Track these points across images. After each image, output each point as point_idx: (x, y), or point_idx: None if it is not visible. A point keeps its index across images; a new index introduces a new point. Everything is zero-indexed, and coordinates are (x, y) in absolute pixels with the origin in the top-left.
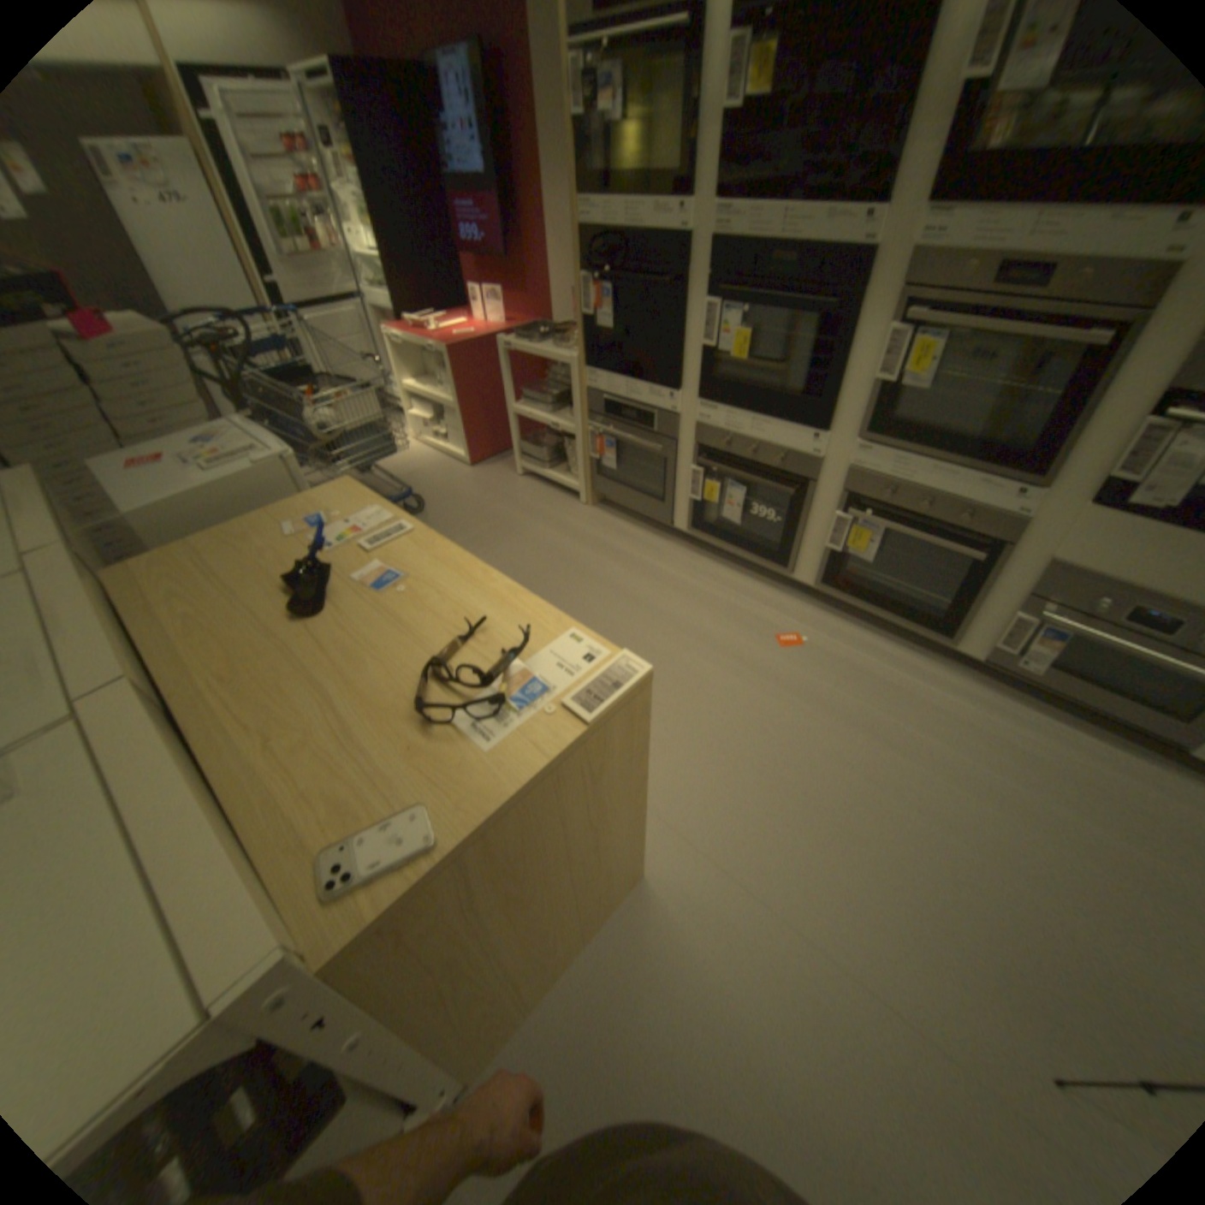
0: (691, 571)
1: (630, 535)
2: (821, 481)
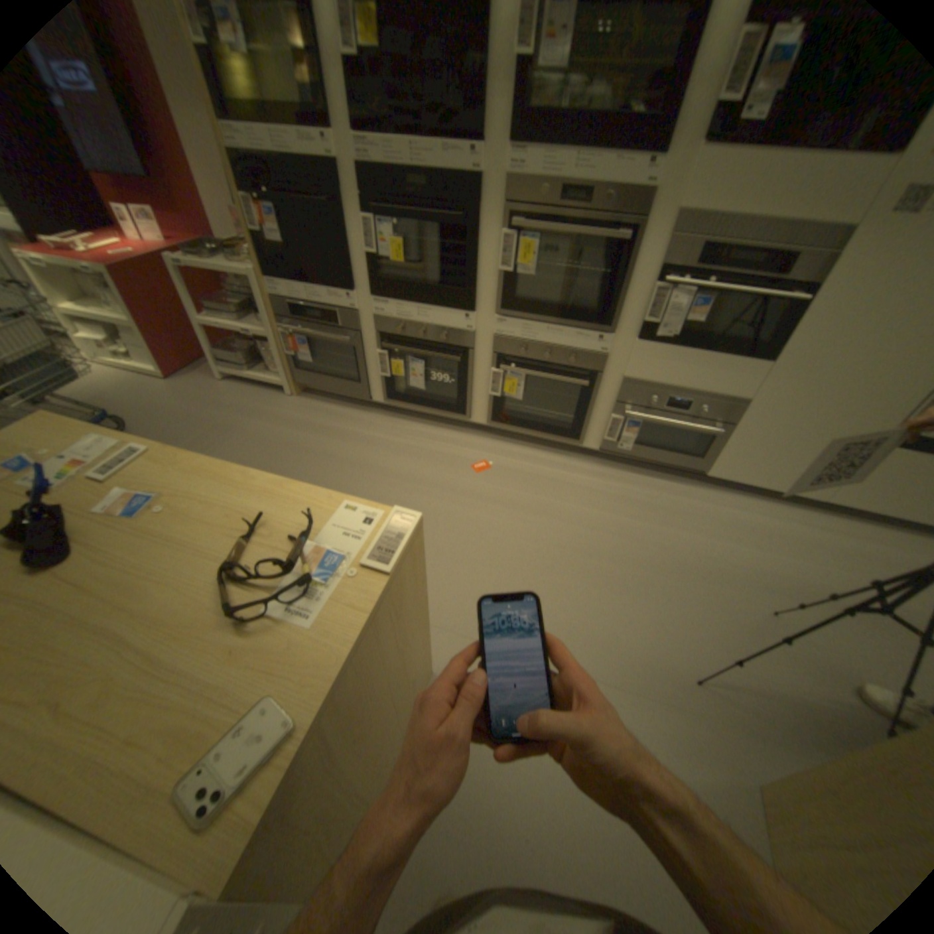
0: (396, 433)
1: (339, 414)
2: (477, 349)
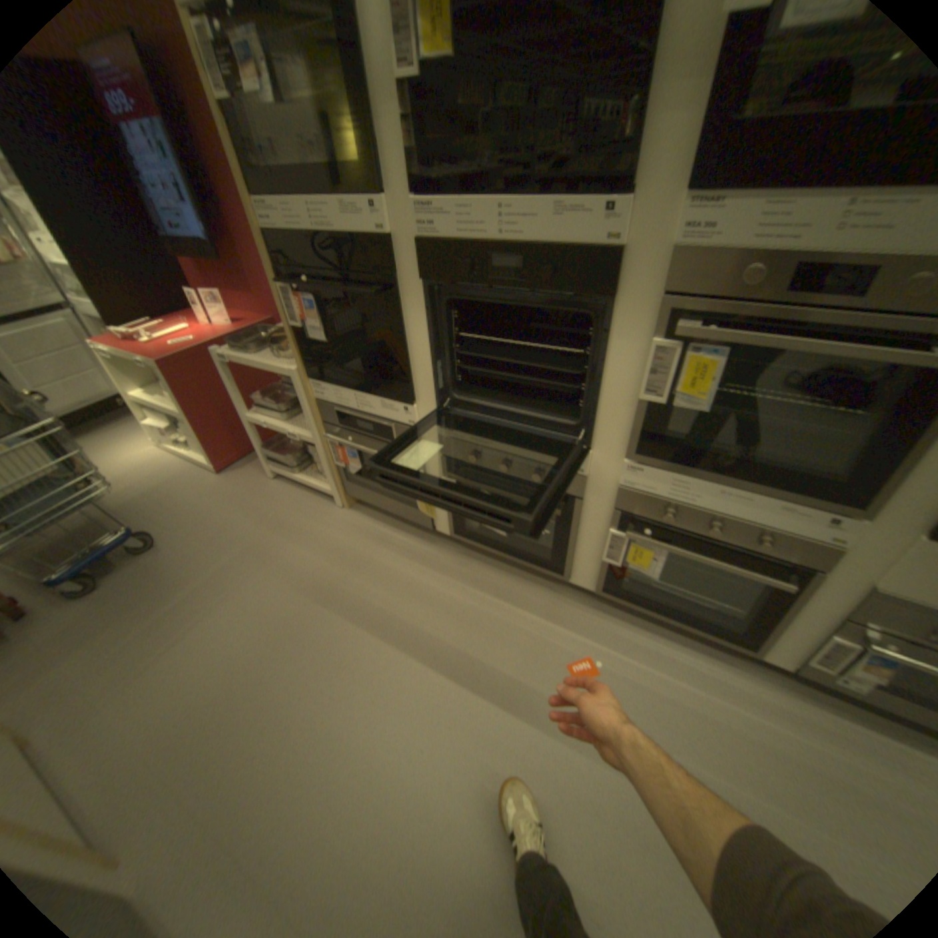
0: (462, 580)
1: (392, 540)
2: (588, 496)
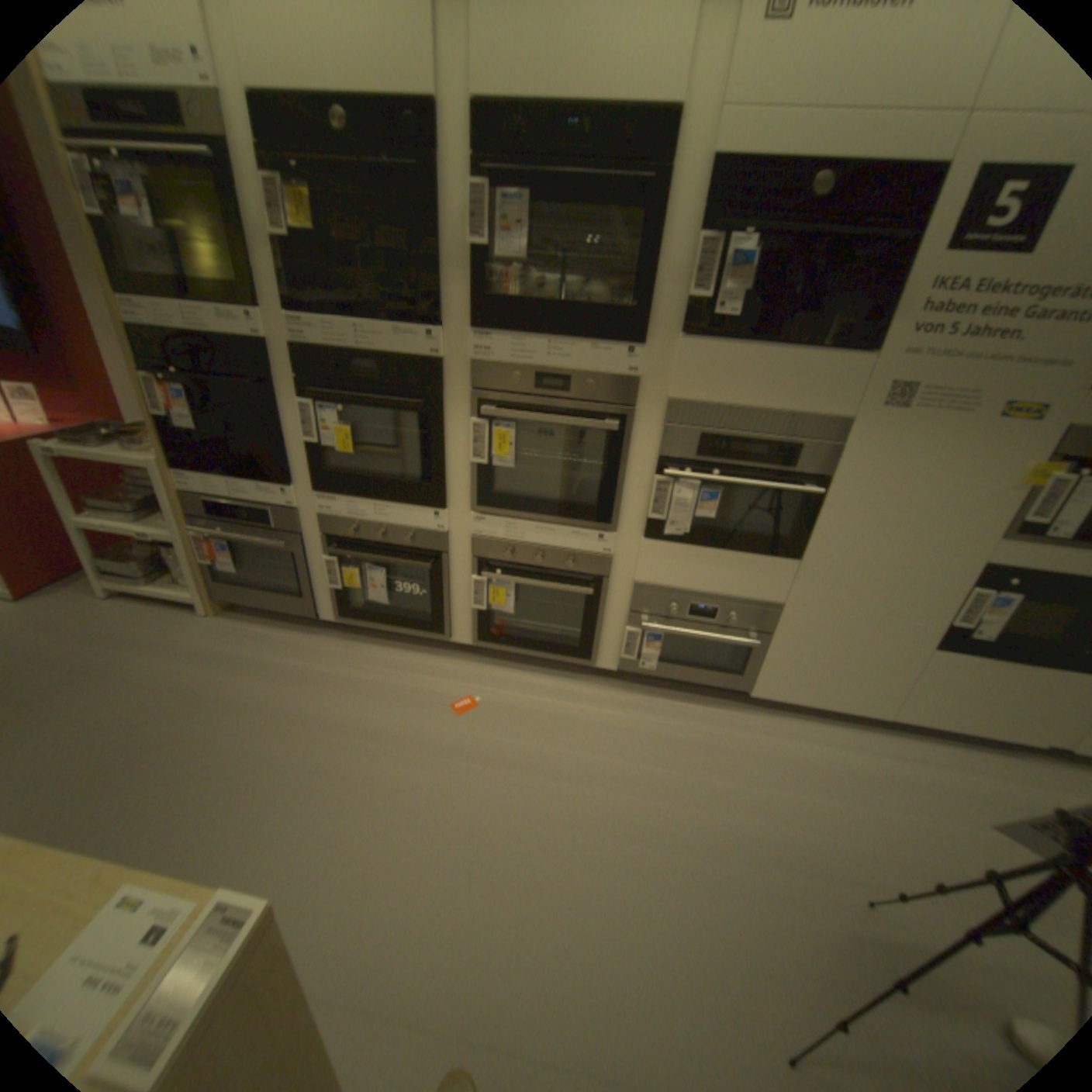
0: (350, 662)
1: (270, 640)
2: (452, 552)
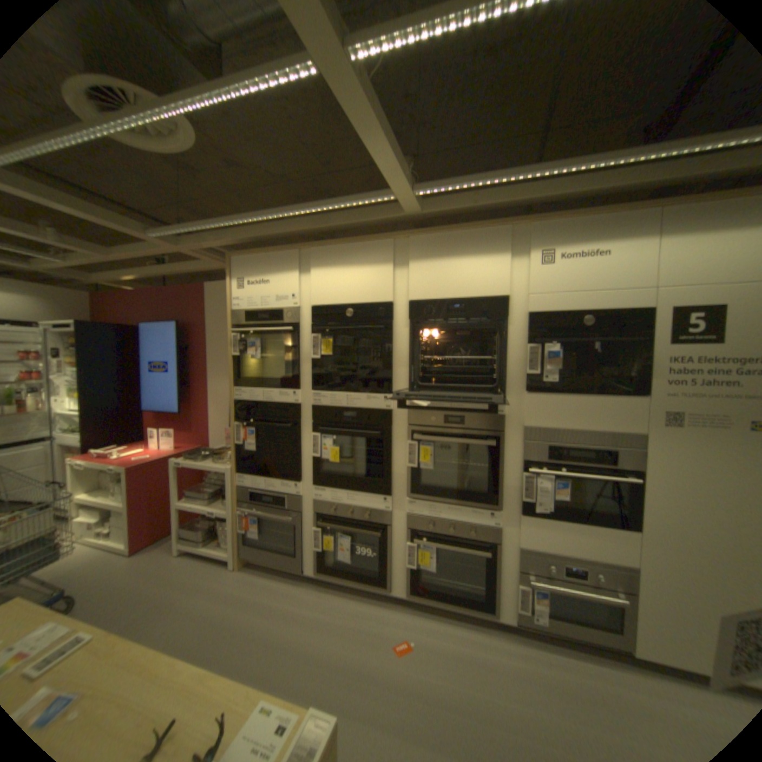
0: (321, 609)
1: (270, 589)
2: (394, 526)
